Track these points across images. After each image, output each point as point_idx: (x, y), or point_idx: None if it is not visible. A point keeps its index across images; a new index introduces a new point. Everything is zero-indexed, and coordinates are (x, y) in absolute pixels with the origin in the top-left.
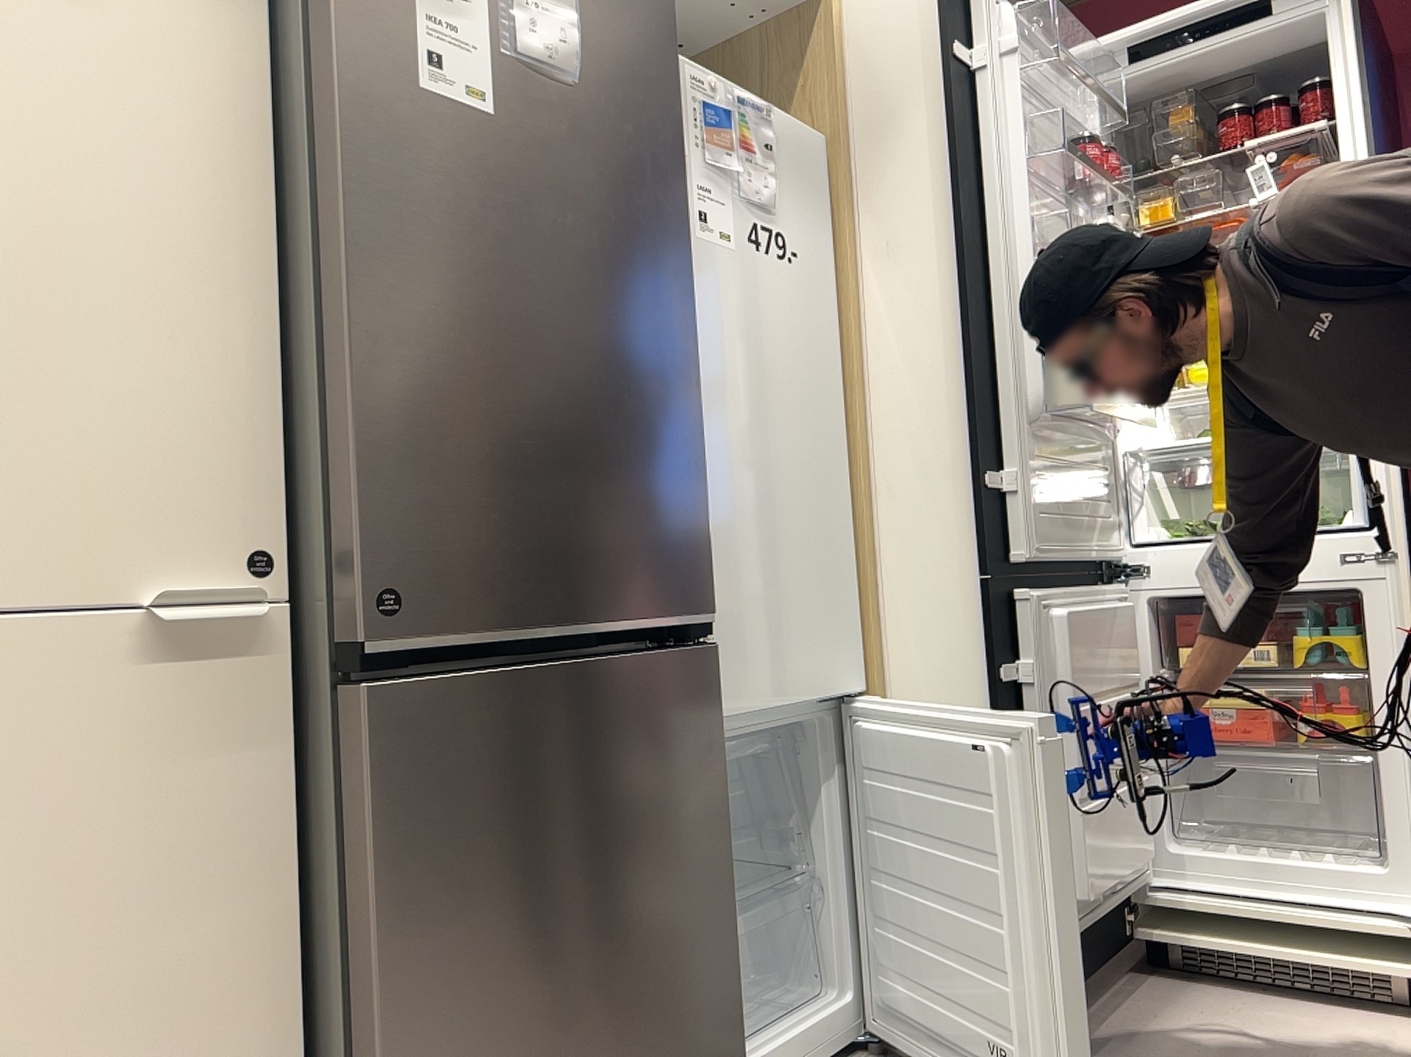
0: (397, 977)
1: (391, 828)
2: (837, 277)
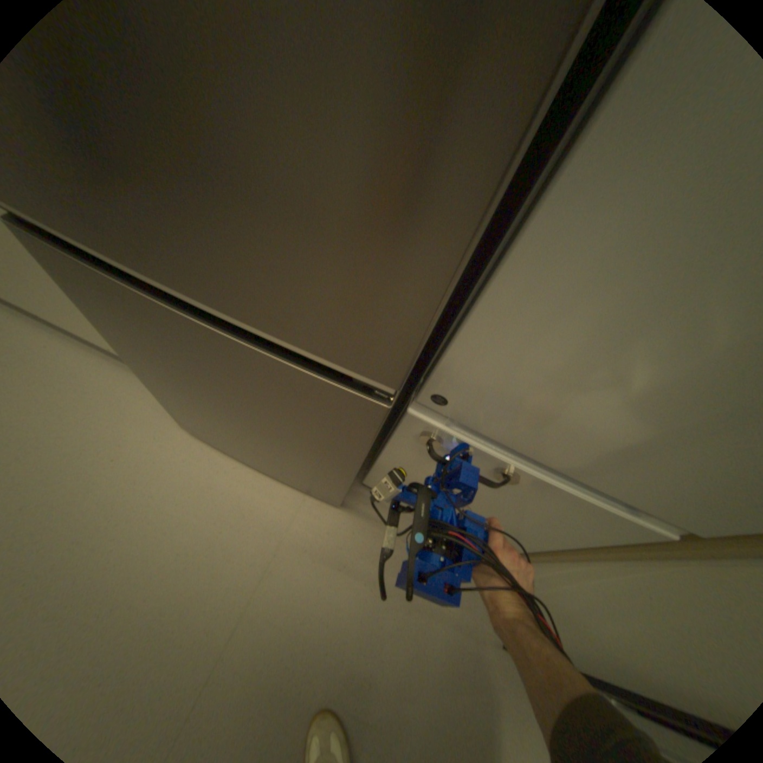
0: (121, 350)
1: (80, 301)
2: None
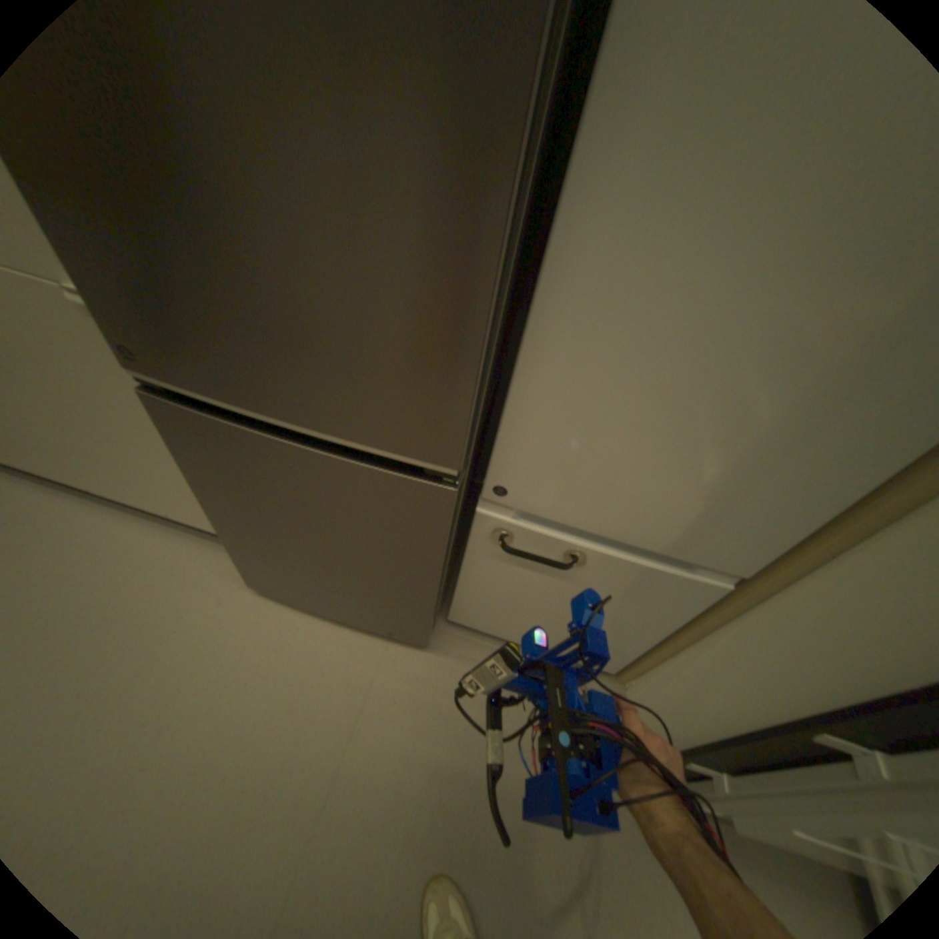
0: (206, 498)
1: (182, 452)
2: None
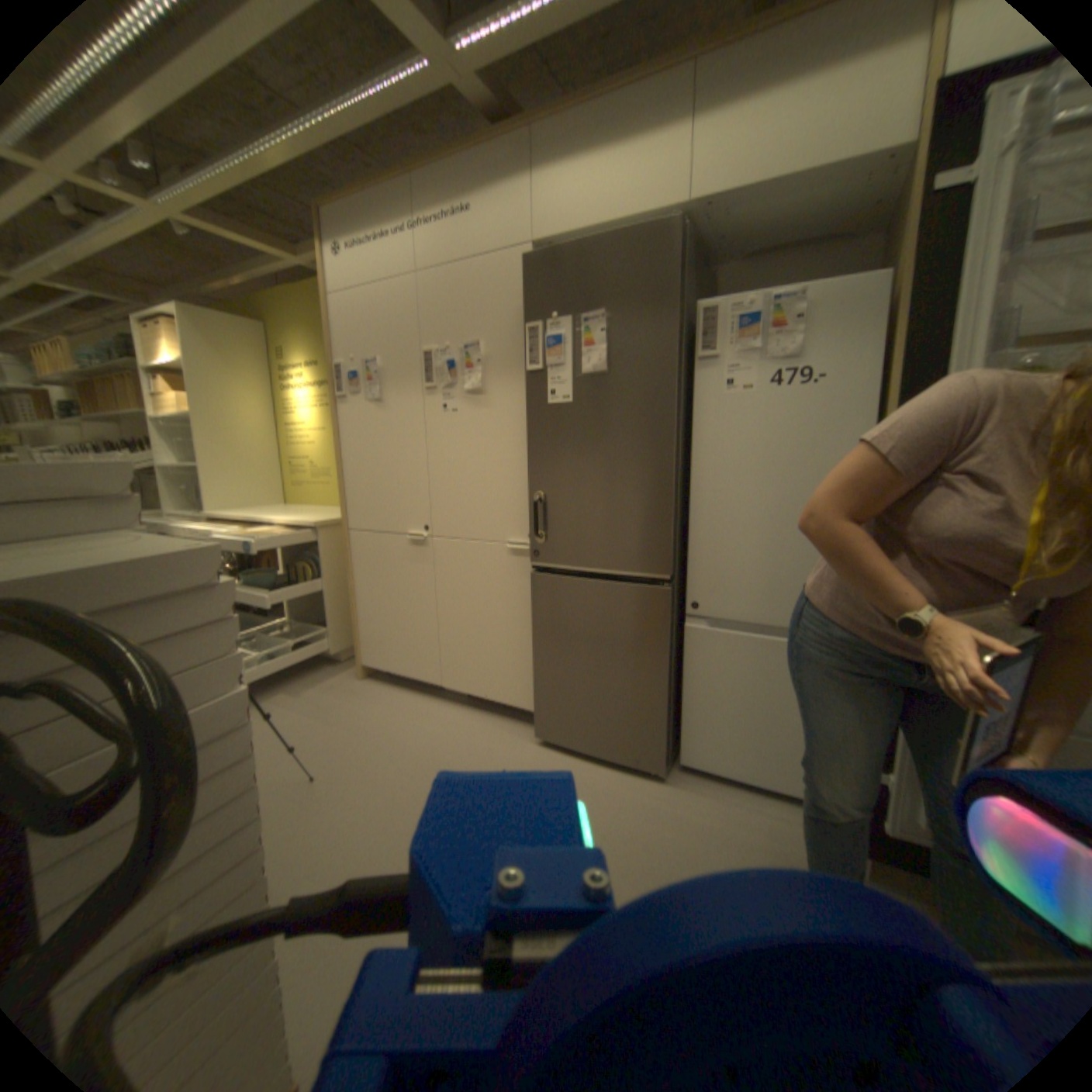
0: (537, 640)
1: (537, 607)
2: (891, 372)
